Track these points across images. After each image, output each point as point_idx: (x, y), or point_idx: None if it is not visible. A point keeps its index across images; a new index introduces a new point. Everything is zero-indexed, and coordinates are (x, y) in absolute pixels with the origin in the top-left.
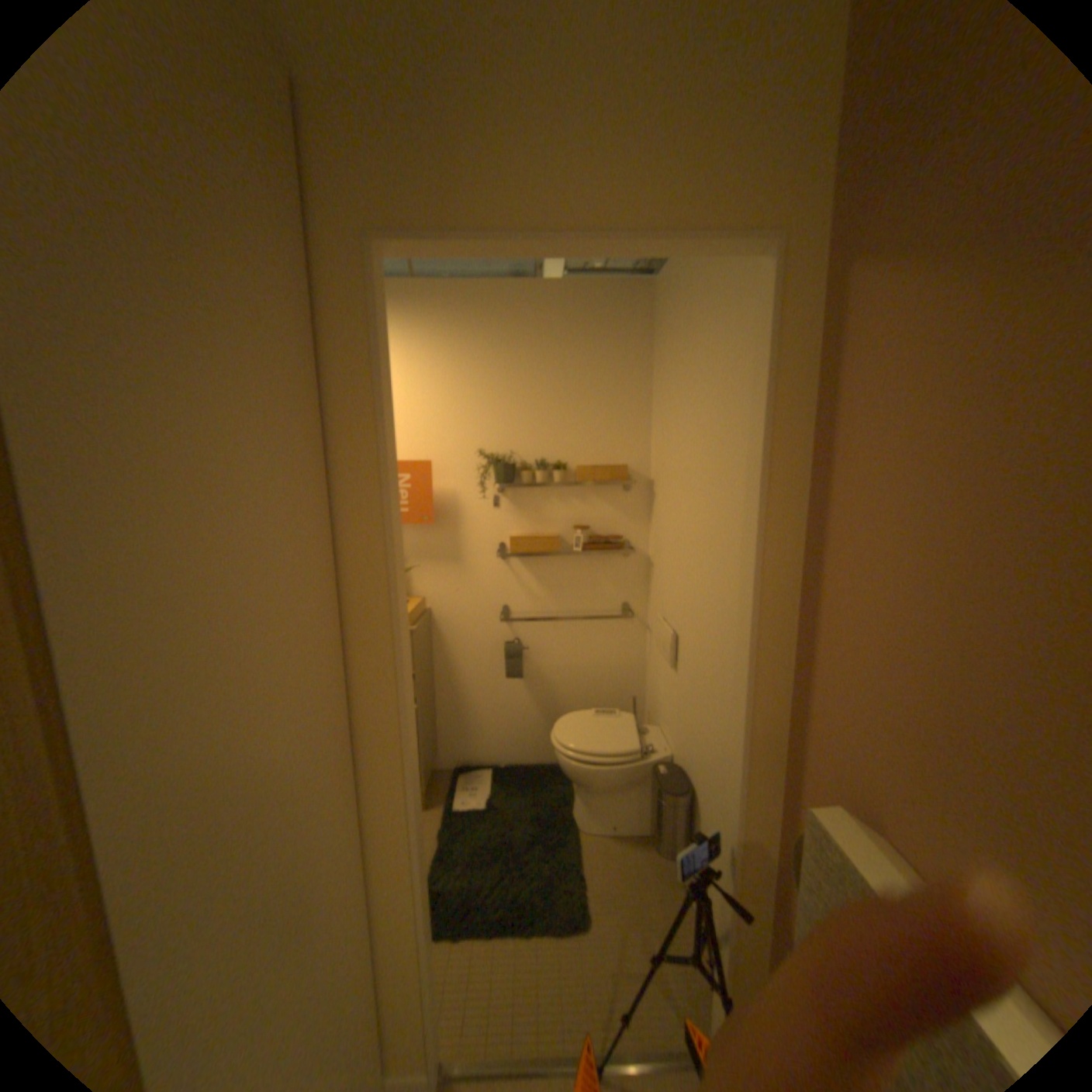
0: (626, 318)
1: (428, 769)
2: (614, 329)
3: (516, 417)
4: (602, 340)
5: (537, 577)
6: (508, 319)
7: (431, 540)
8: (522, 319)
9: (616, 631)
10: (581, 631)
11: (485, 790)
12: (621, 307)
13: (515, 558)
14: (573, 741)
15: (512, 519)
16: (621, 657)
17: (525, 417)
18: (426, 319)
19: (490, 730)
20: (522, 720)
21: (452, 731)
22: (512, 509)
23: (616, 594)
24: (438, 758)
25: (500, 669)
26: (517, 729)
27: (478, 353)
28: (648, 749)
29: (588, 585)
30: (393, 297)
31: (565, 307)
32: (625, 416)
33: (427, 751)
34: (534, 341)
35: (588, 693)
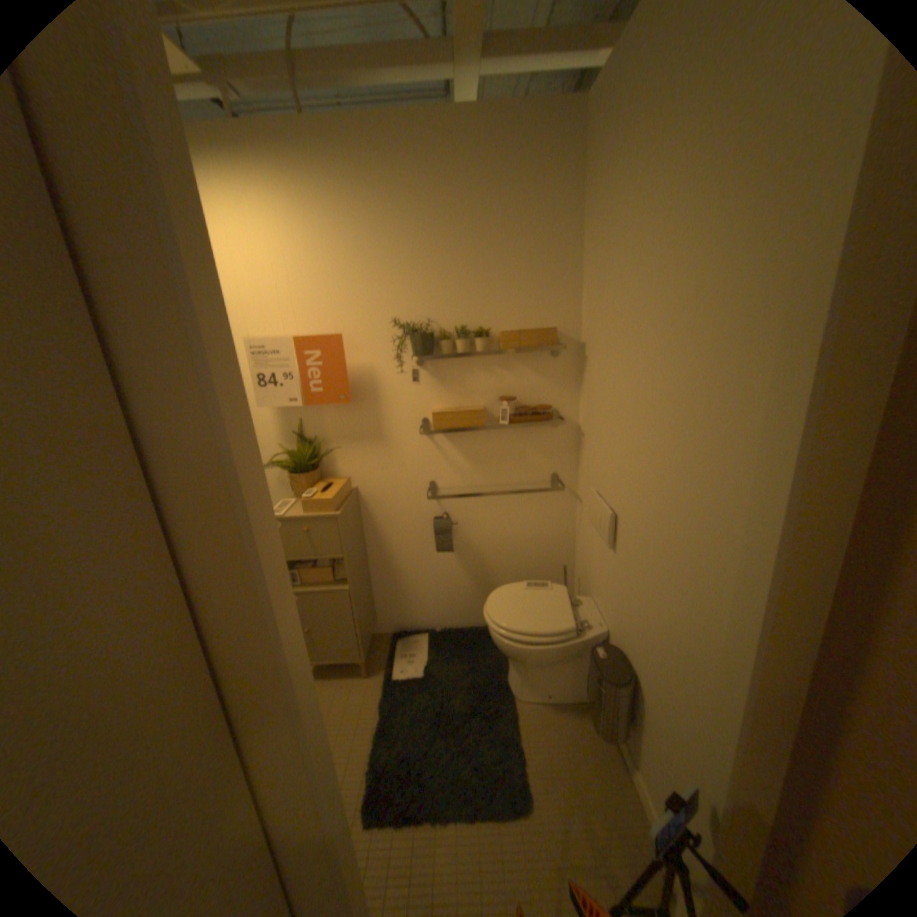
0: (552, 146)
1: (365, 640)
2: (538, 162)
3: (430, 278)
4: (524, 178)
5: (462, 450)
6: (414, 157)
7: (350, 418)
8: (430, 156)
9: (544, 500)
10: (508, 503)
11: (422, 655)
12: (545, 132)
13: (438, 434)
14: (505, 618)
15: (433, 392)
16: (550, 526)
17: (439, 277)
18: (320, 165)
19: (424, 597)
20: (454, 588)
21: (388, 599)
22: (432, 381)
23: (544, 464)
24: (376, 623)
25: (429, 542)
26: (449, 595)
27: (382, 202)
28: (582, 625)
29: (515, 457)
30: (279, 138)
31: (479, 137)
32: (551, 269)
33: (363, 624)
34: (445, 184)
35: (517, 560)
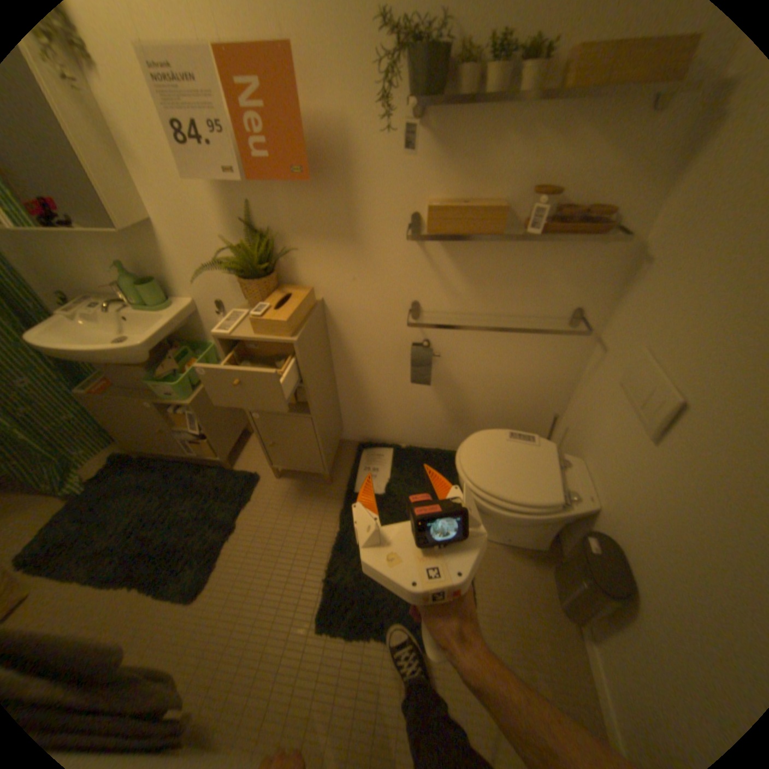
0: None
1: (331, 455)
2: None
3: None
4: None
5: (461, 264)
6: None
7: (312, 203)
8: None
9: (555, 339)
10: (508, 336)
11: (386, 471)
12: None
13: (433, 239)
14: (483, 475)
15: (434, 168)
16: (552, 368)
17: None
18: None
19: (392, 417)
20: (425, 413)
21: (355, 414)
22: (435, 148)
23: (571, 293)
24: (344, 431)
25: (404, 367)
26: (419, 419)
27: None
28: (572, 497)
29: (533, 279)
30: None
31: None
32: None
33: (328, 442)
34: None
35: (501, 398)
